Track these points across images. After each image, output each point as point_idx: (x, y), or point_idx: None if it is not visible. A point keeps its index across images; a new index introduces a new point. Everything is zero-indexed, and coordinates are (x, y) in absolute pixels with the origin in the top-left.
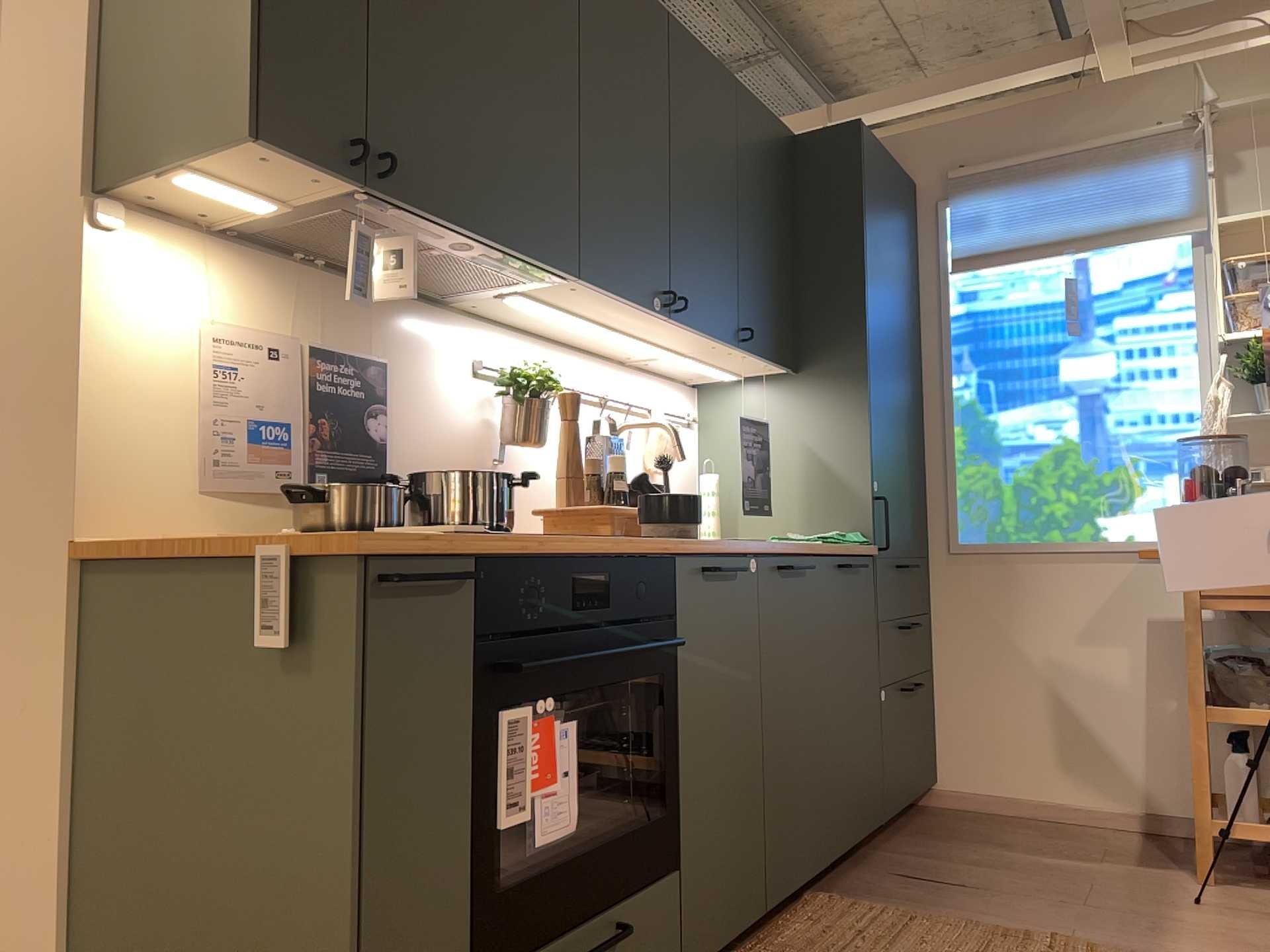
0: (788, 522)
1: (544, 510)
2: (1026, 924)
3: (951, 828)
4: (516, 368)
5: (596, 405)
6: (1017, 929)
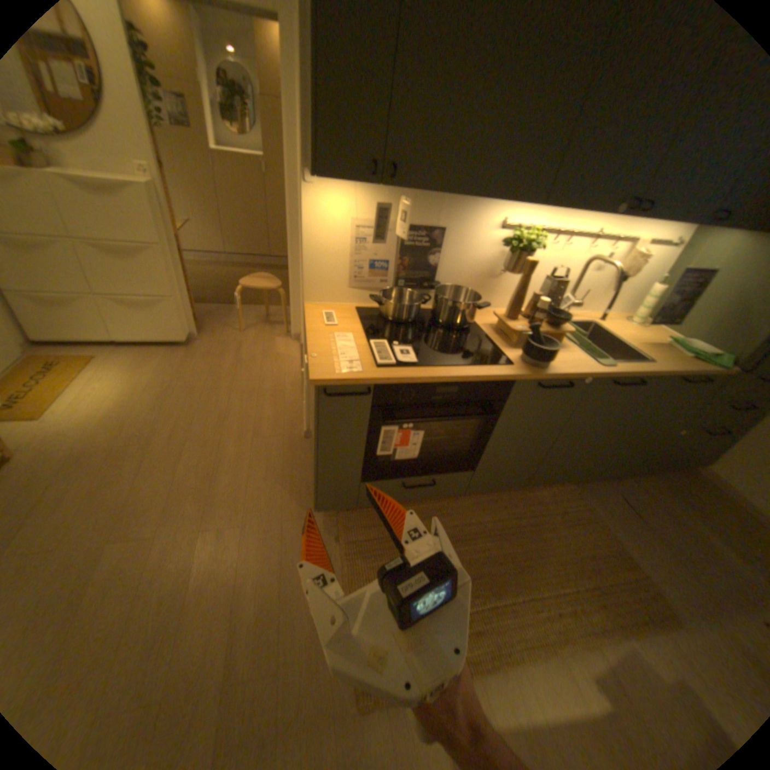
0: (696, 326)
1: (496, 315)
2: (646, 561)
3: (688, 490)
4: (521, 231)
5: (596, 234)
6: (638, 561)
